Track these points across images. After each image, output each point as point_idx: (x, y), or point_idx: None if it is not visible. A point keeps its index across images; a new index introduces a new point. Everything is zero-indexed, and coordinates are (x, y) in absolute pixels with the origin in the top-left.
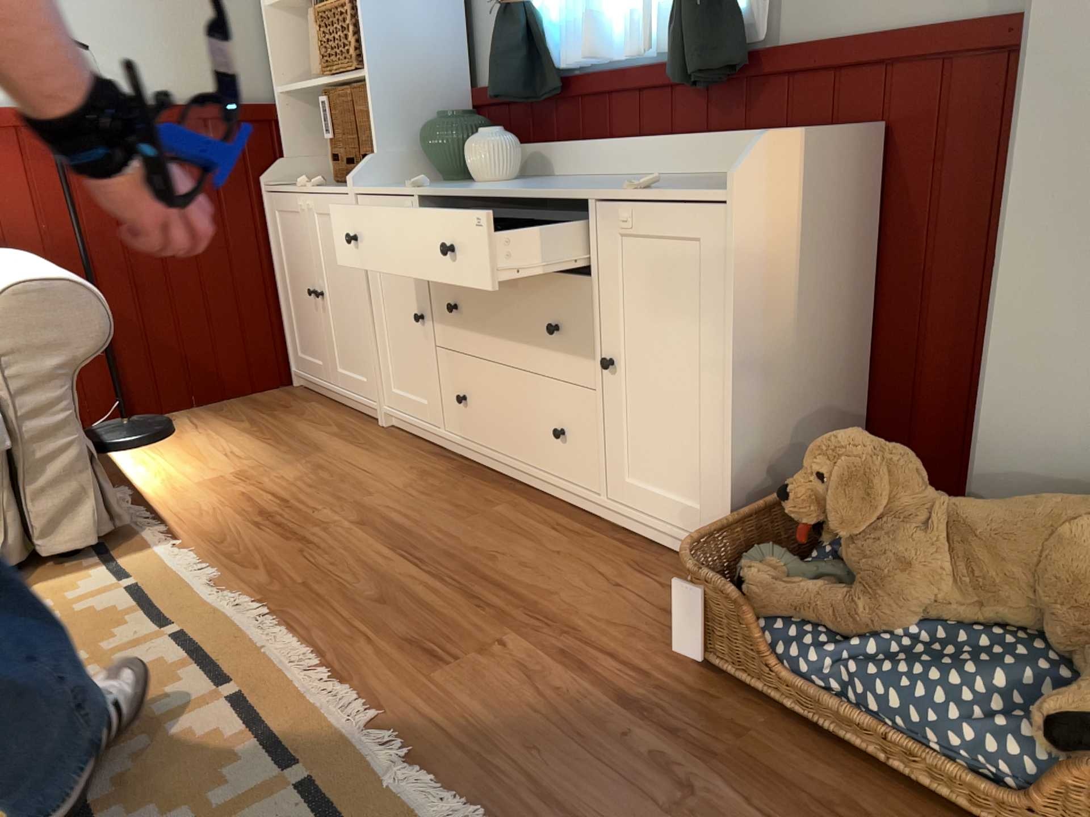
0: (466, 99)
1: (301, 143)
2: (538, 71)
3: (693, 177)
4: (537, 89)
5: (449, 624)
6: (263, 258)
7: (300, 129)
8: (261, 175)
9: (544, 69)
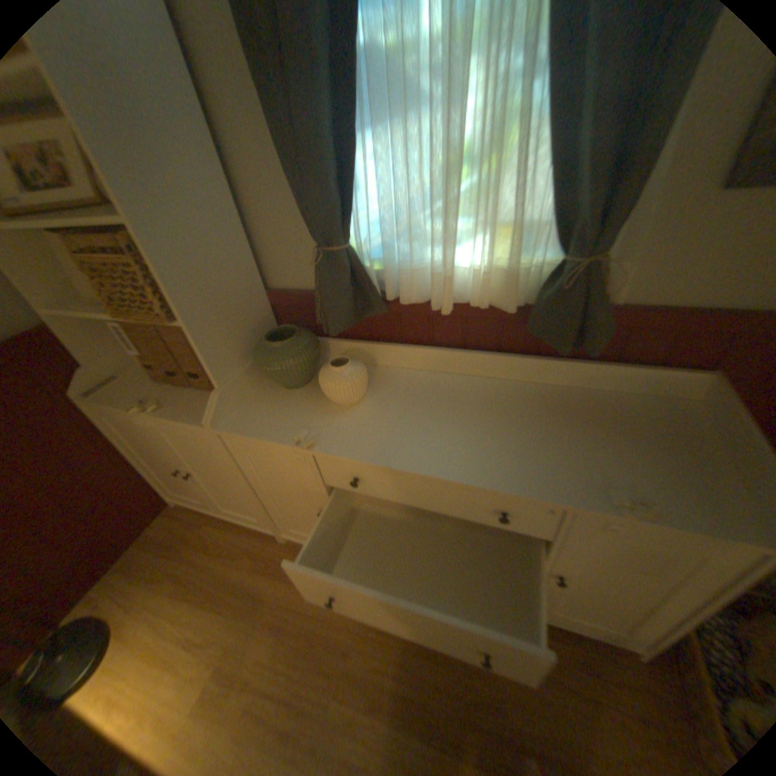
0: (266, 299)
1: (92, 344)
2: (360, 293)
3: (545, 393)
4: (361, 309)
5: None
6: (102, 446)
7: (84, 332)
8: (64, 388)
9: (370, 295)
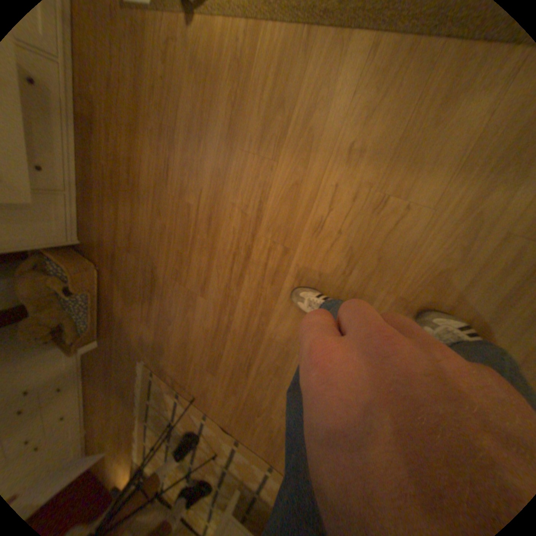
0: None
1: None
2: None
3: None
4: None
5: (112, 389)
6: None
7: None
8: None
9: None
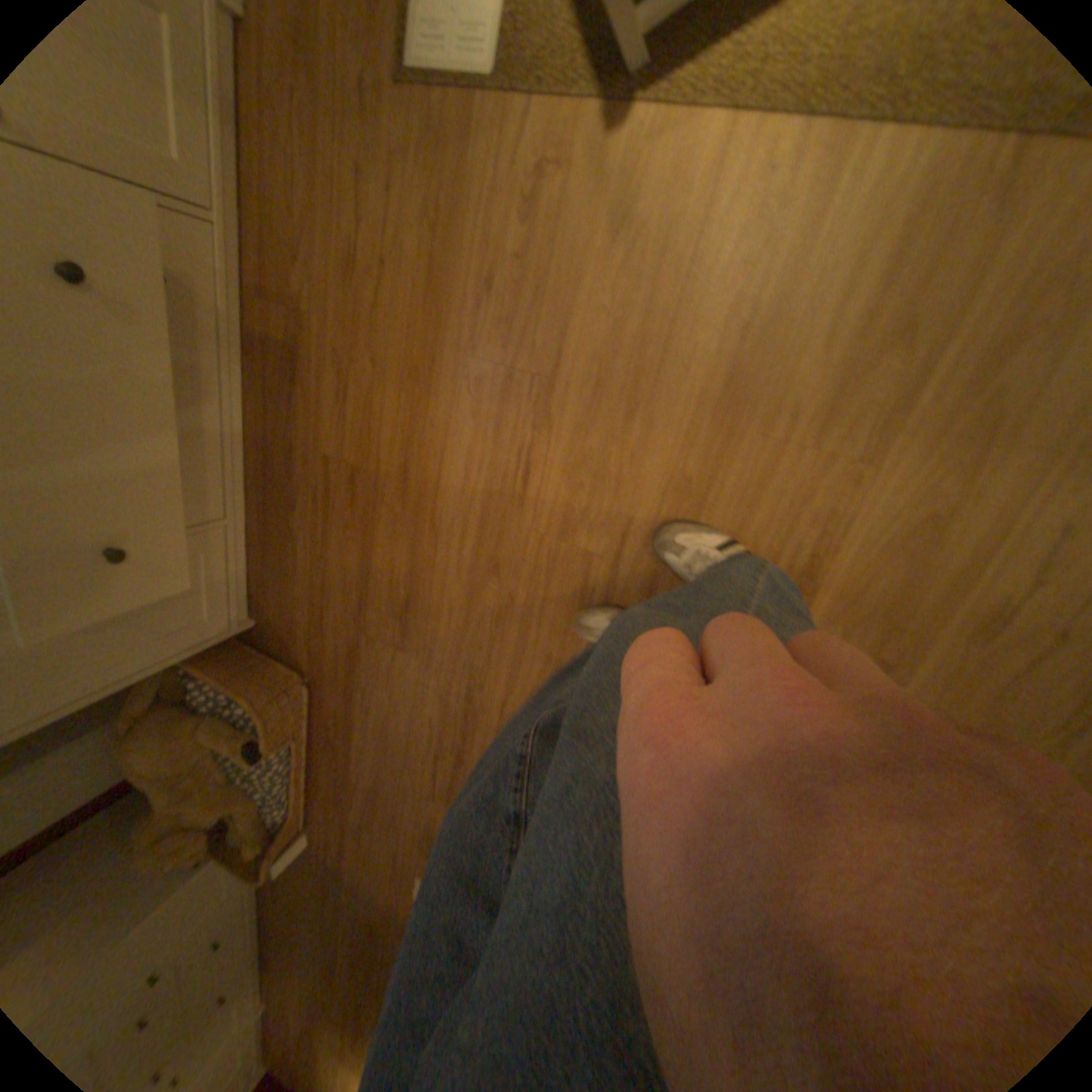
0: None
1: None
2: None
3: None
4: None
5: (344, 929)
6: None
7: None
8: None
9: None
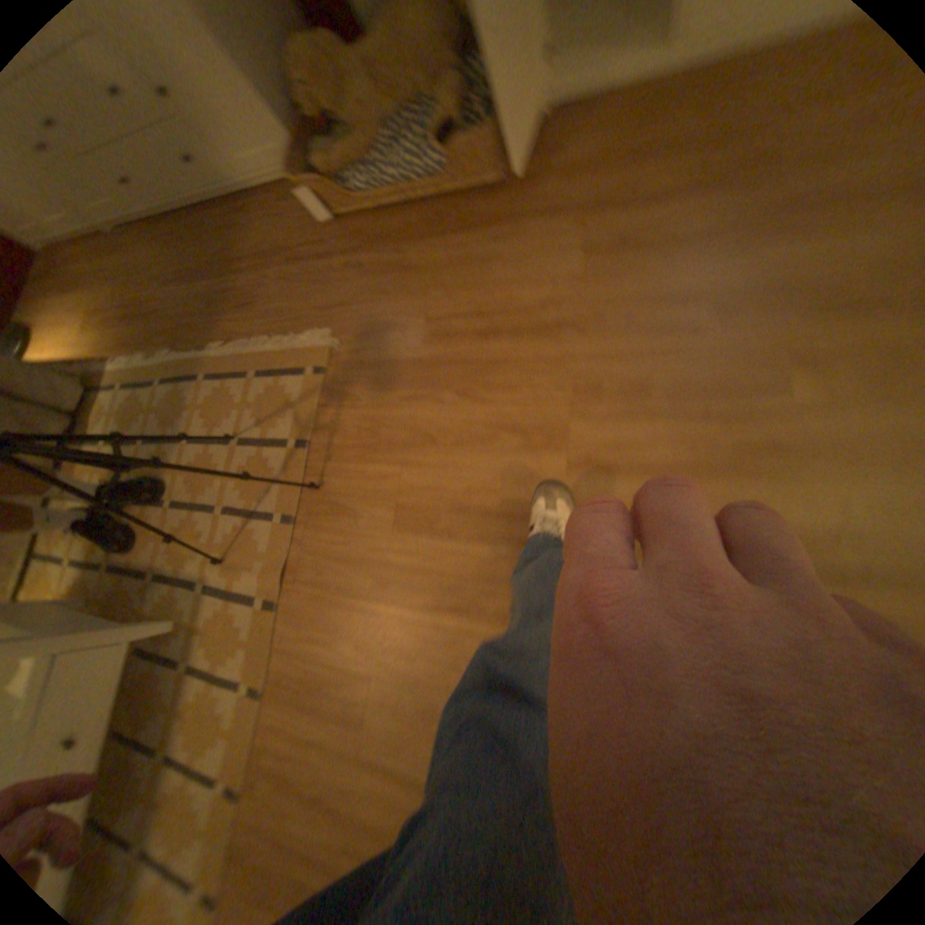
0: None
1: None
2: None
3: None
4: None
5: (237, 284)
6: None
7: None
8: None
9: None
